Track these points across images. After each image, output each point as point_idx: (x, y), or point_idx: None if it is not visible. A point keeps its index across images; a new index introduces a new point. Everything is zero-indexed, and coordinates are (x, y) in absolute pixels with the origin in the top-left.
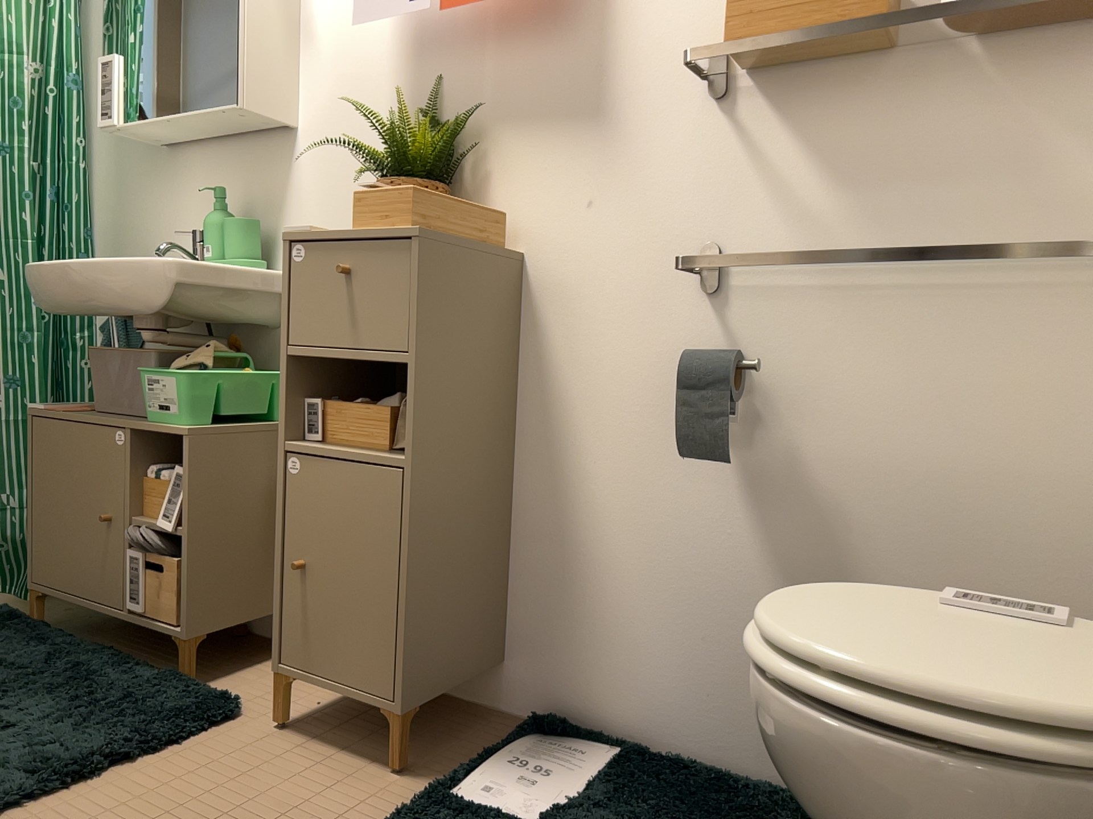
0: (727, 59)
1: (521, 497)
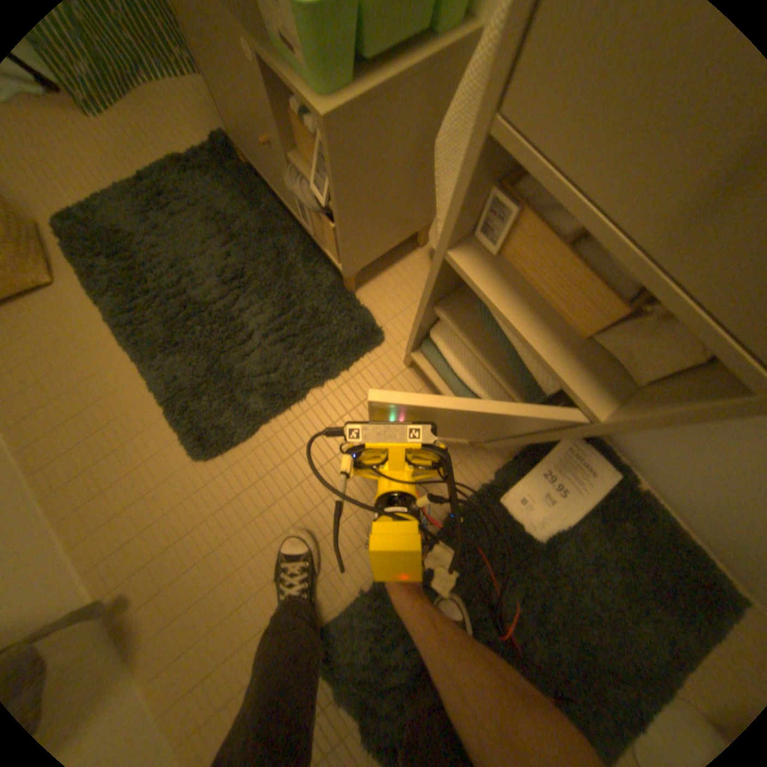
0: None
1: None
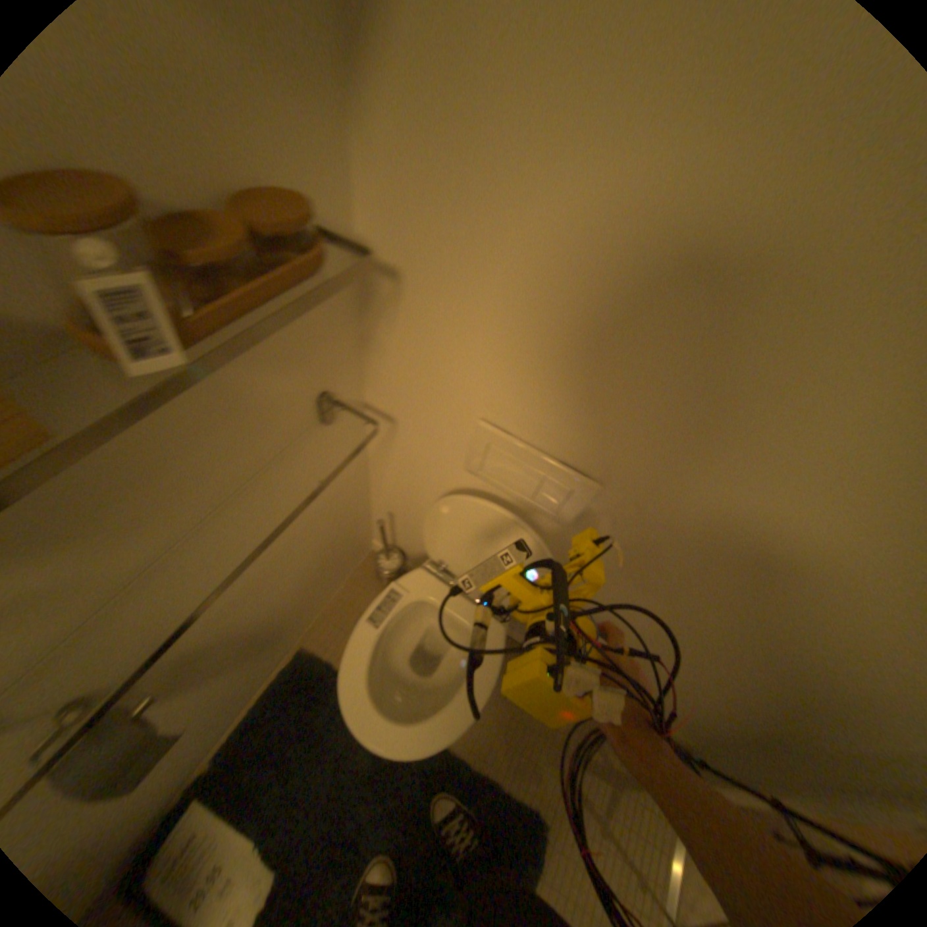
0: None
1: None
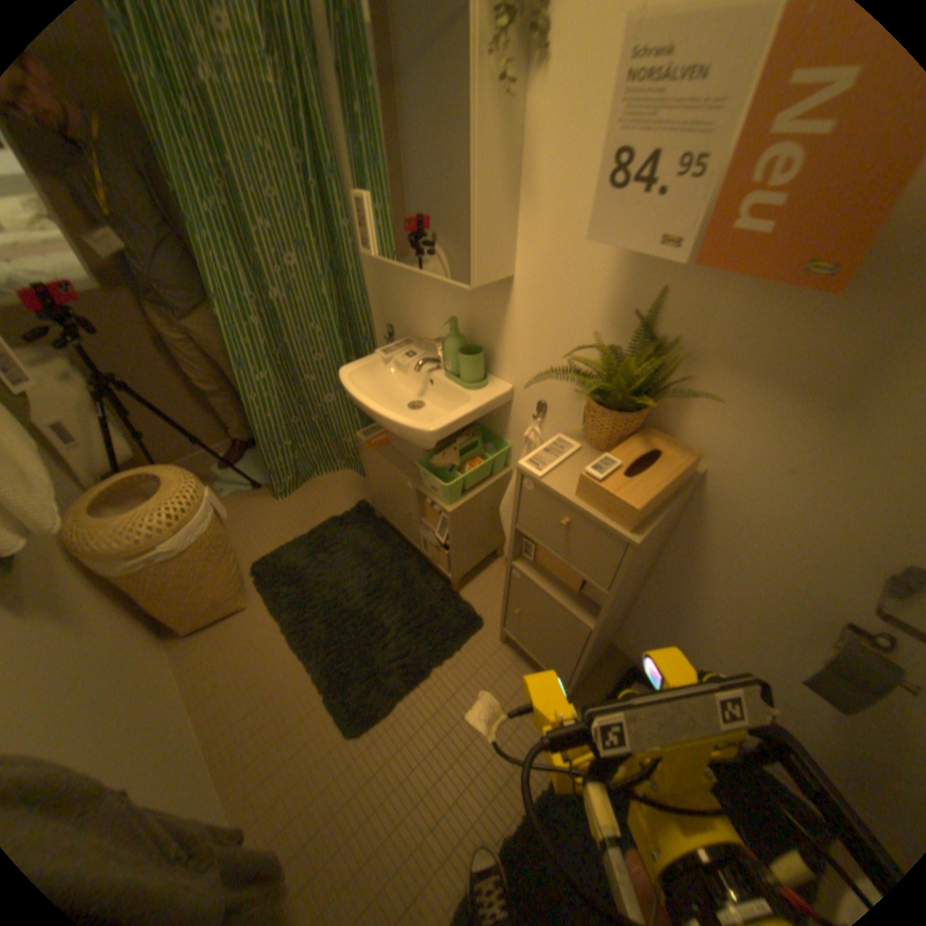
0: None
1: (652, 586)
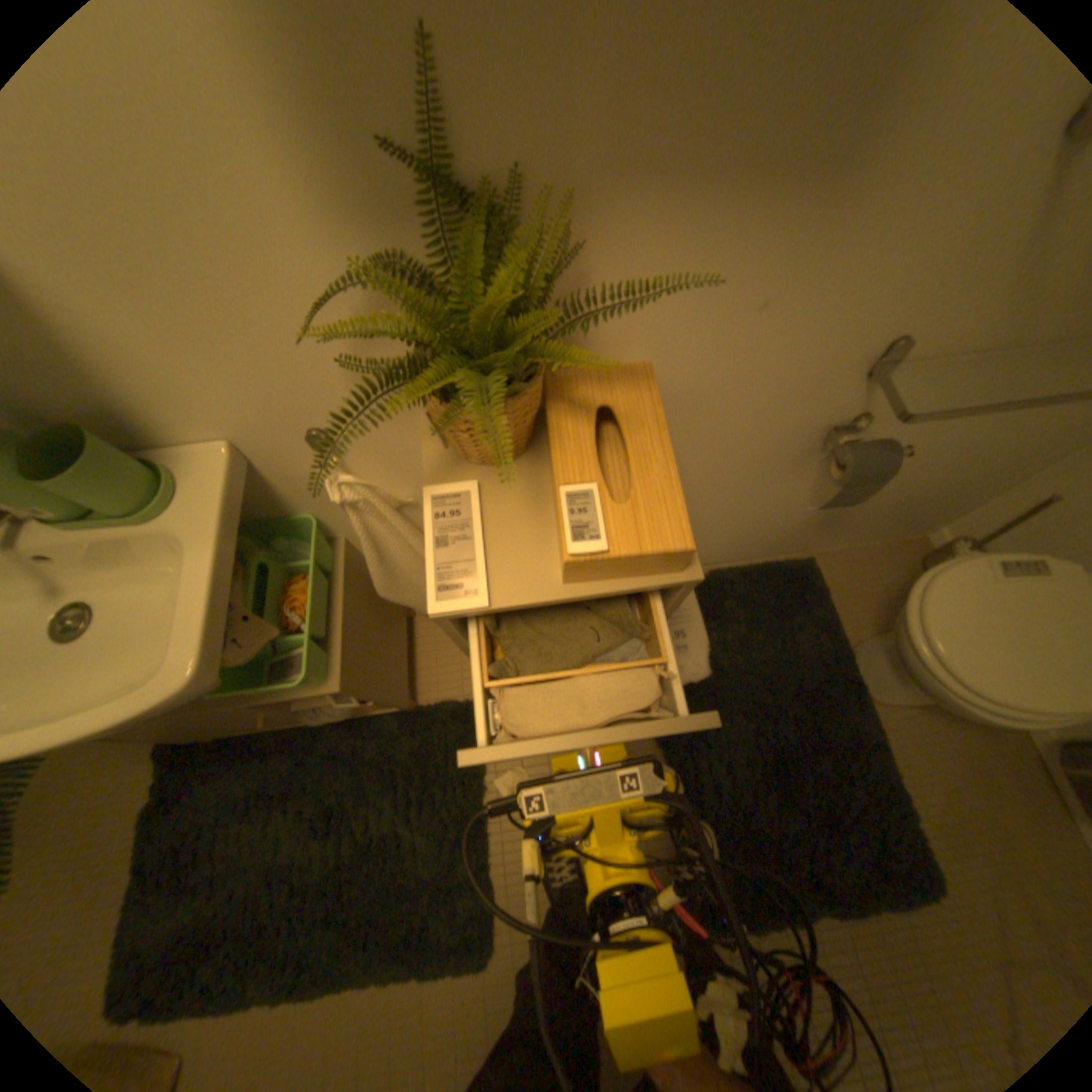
0: None
1: None
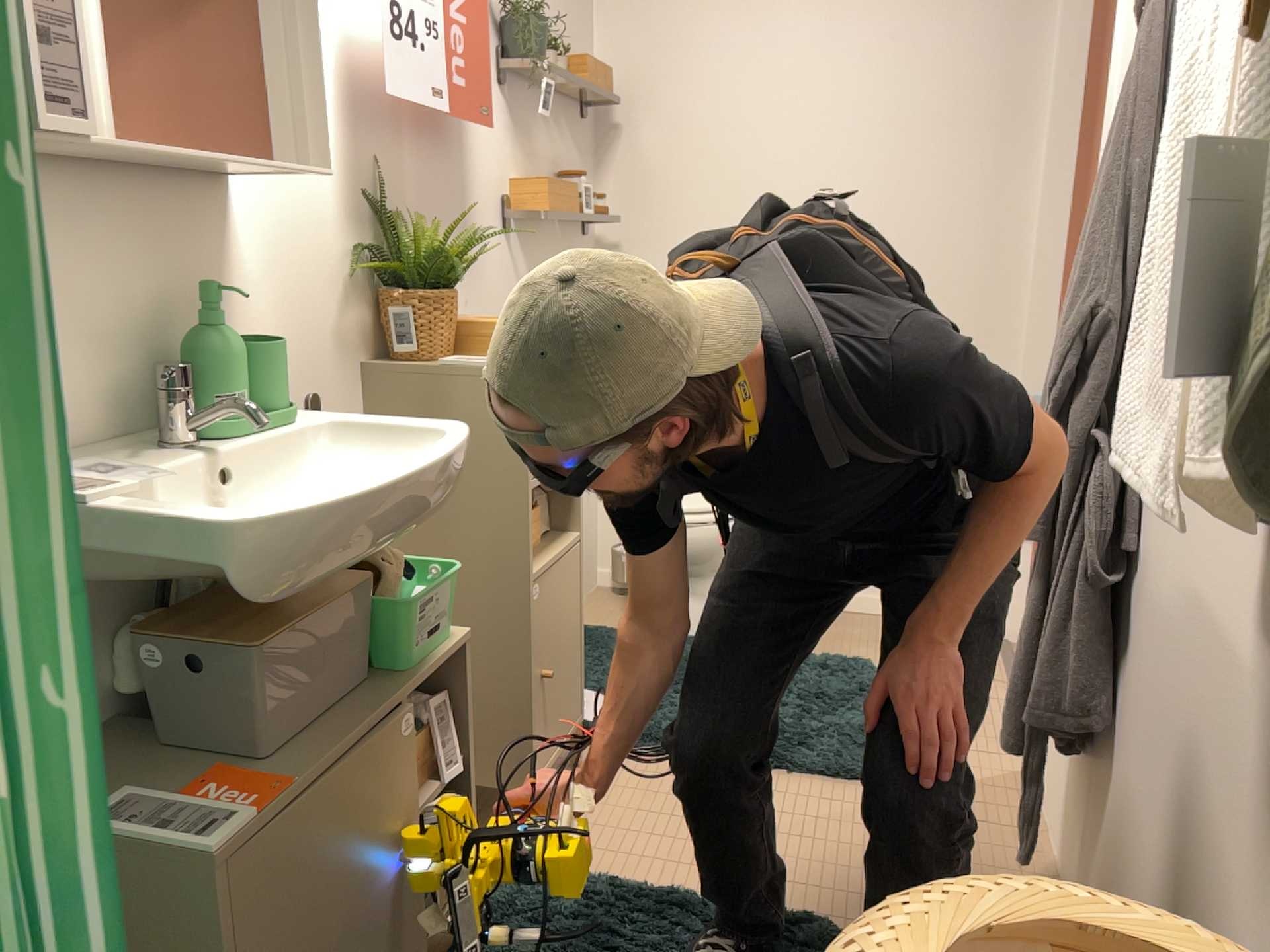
0: (559, 221)
1: None
